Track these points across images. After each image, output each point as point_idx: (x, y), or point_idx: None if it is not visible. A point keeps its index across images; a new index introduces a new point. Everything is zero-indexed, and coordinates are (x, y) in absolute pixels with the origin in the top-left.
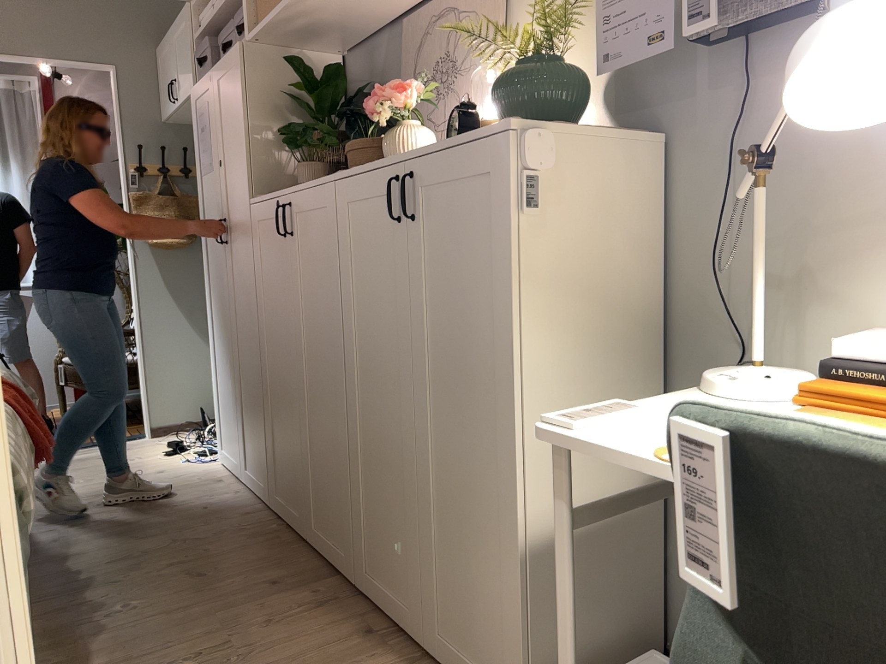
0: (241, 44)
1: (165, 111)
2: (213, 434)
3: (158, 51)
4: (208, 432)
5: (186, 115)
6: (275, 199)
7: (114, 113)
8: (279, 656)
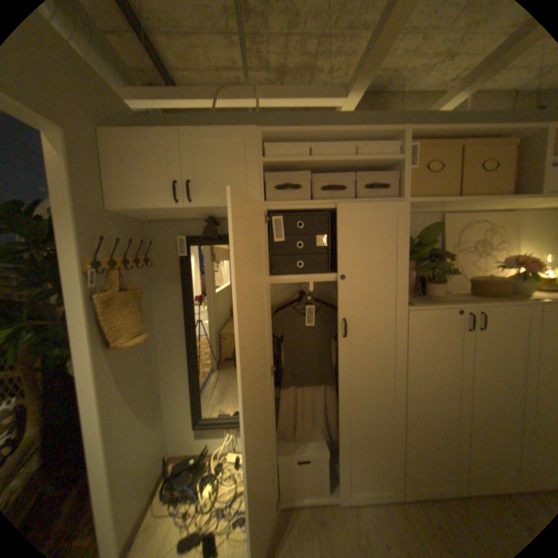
0: (407, 203)
1: (131, 202)
2: (201, 502)
3: (108, 132)
4: (200, 502)
5: (158, 212)
6: (461, 309)
7: (58, 191)
8: None
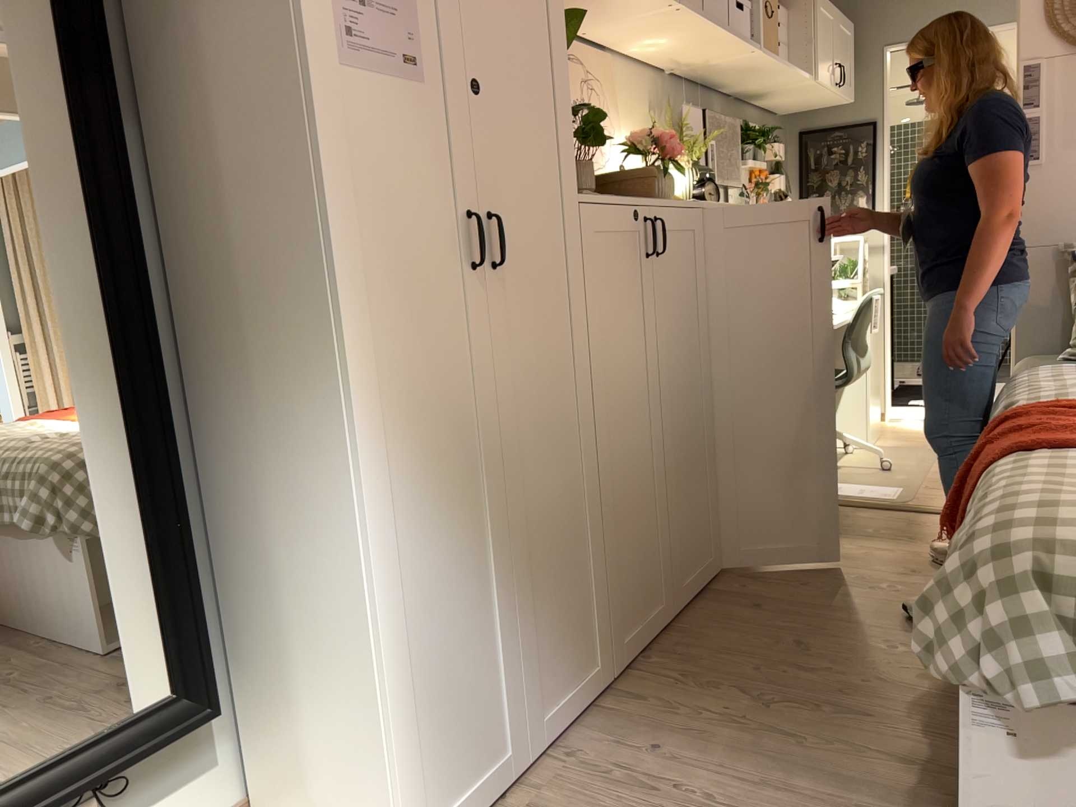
0: None
1: None
2: None
3: None
4: None
5: None
6: (635, 207)
7: None
8: (824, 569)
